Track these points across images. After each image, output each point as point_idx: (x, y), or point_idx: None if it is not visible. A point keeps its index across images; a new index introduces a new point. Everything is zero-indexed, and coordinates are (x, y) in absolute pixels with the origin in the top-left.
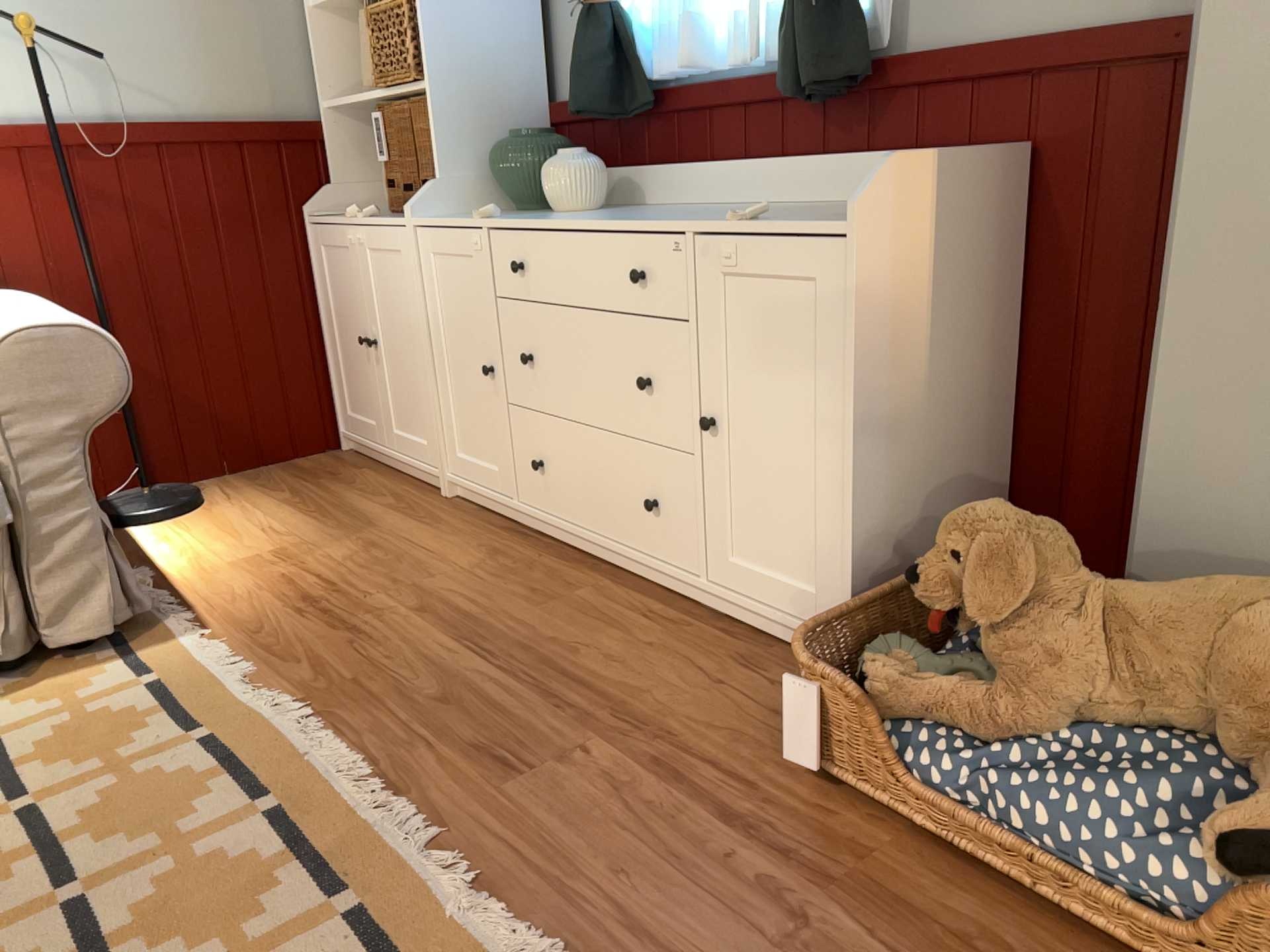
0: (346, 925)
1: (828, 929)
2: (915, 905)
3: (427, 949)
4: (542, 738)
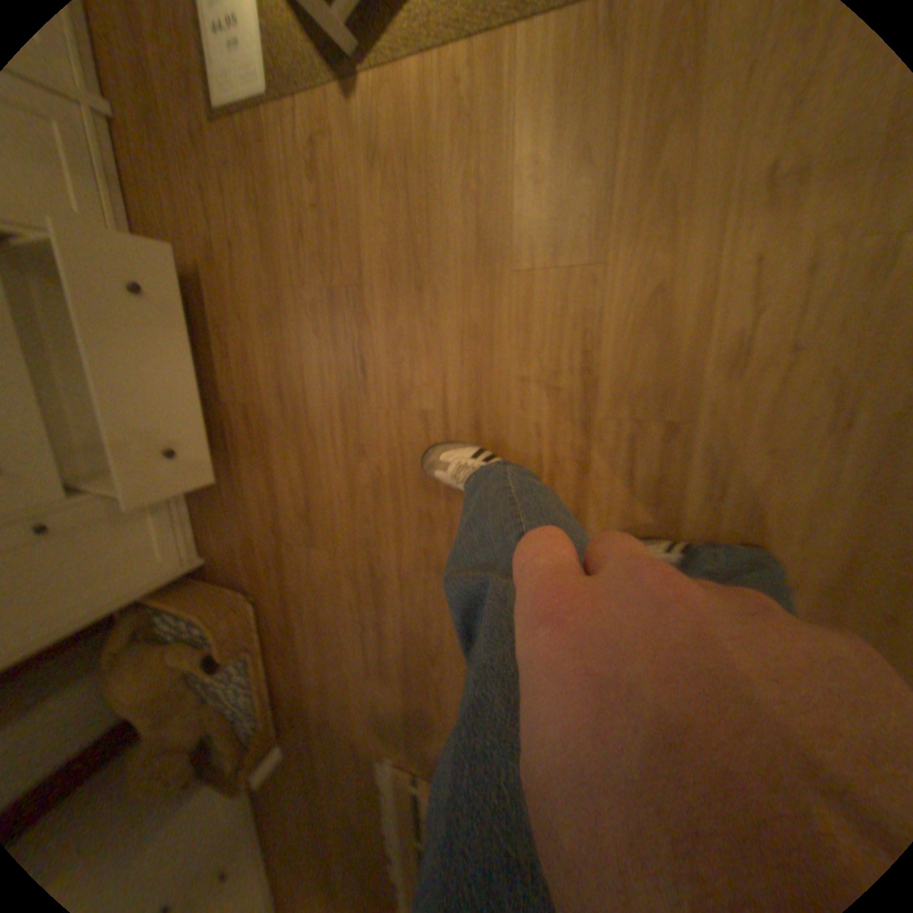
0: (415, 839)
1: (310, 718)
2: (287, 701)
3: (400, 814)
4: (331, 826)
